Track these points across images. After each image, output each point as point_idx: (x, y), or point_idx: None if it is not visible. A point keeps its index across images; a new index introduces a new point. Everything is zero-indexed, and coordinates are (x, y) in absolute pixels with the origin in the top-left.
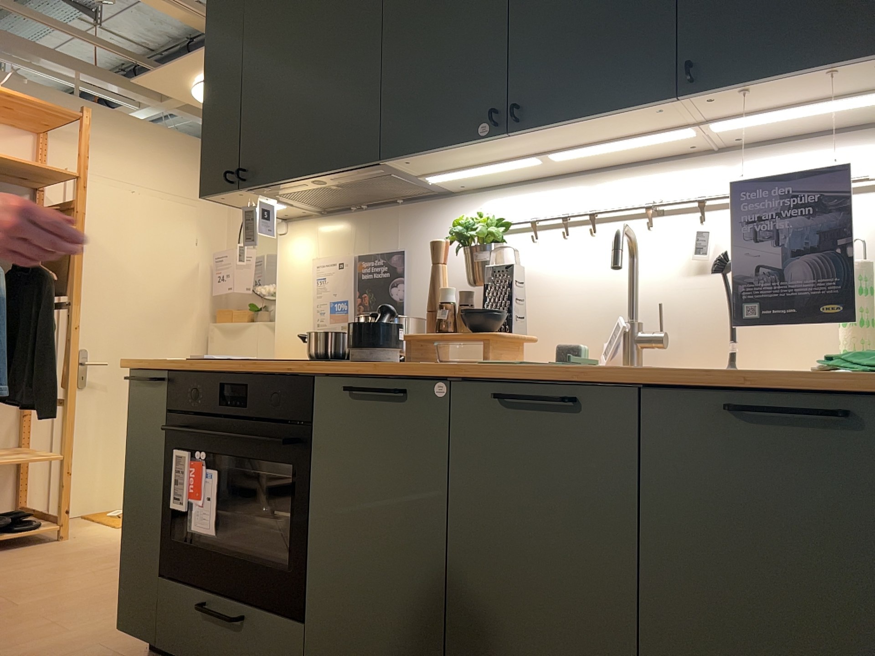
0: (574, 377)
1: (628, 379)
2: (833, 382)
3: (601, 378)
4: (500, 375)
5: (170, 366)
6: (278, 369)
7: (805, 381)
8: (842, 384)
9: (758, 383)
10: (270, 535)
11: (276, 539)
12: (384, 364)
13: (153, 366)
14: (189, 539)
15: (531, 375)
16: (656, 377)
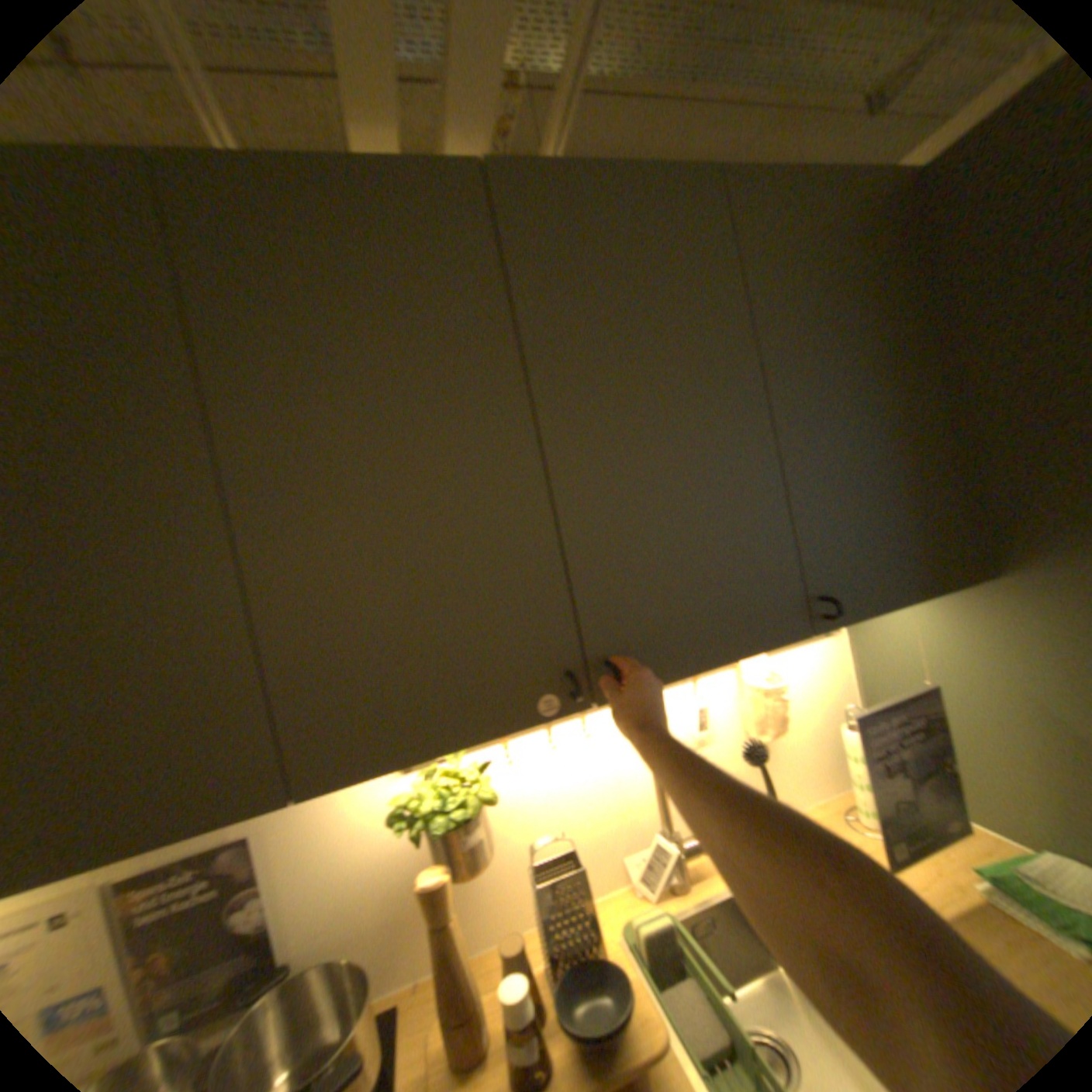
0: None
1: None
2: None
3: None
4: None
5: None
6: None
7: None
8: None
9: None
10: None
11: None
12: None
13: None
14: None
15: None
16: None
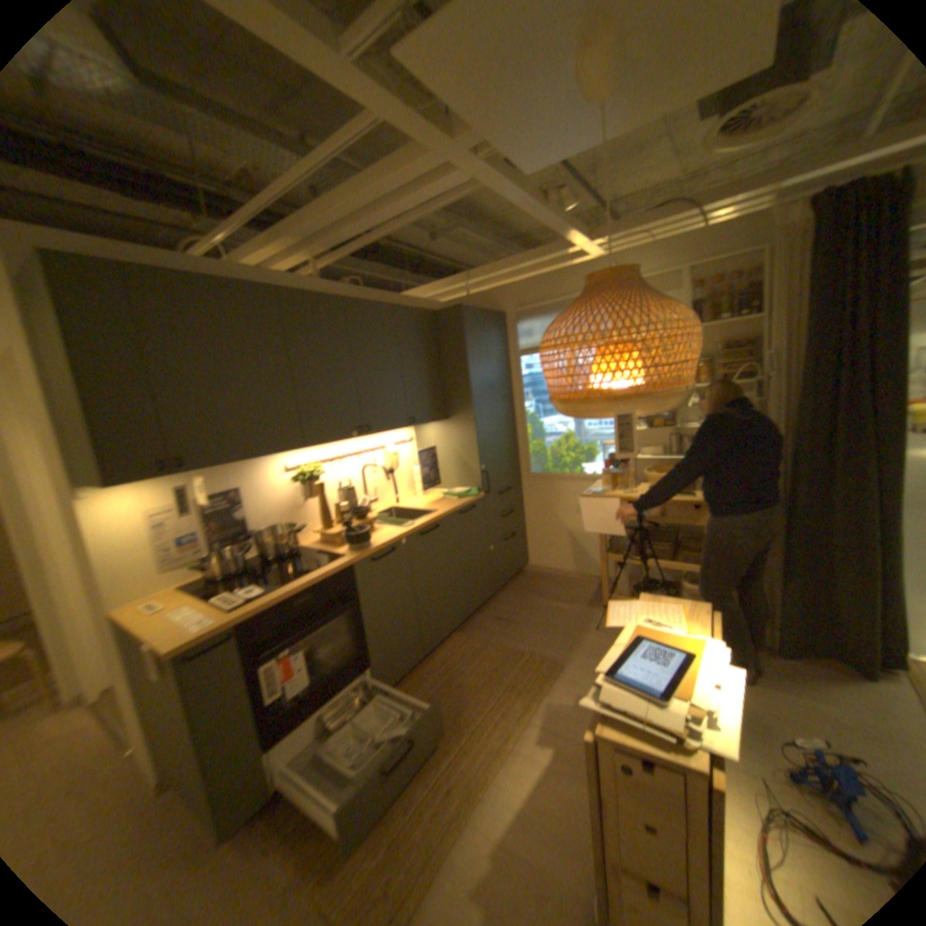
0: (435, 520)
1: (445, 515)
2: (471, 502)
3: (440, 518)
4: (420, 528)
5: (229, 624)
6: (327, 574)
7: (464, 503)
8: (468, 501)
9: (462, 506)
10: (329, 658)
11: (329, 658)
12: (370, 545)
13: (216, 634)
14: (266, 719)
15: (423, 525)
16: (450, 512)
